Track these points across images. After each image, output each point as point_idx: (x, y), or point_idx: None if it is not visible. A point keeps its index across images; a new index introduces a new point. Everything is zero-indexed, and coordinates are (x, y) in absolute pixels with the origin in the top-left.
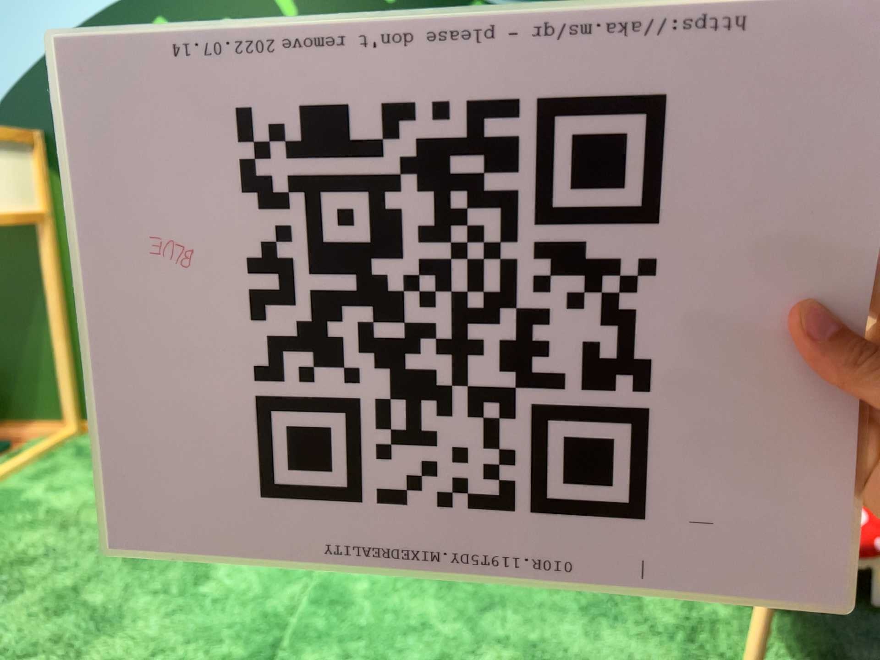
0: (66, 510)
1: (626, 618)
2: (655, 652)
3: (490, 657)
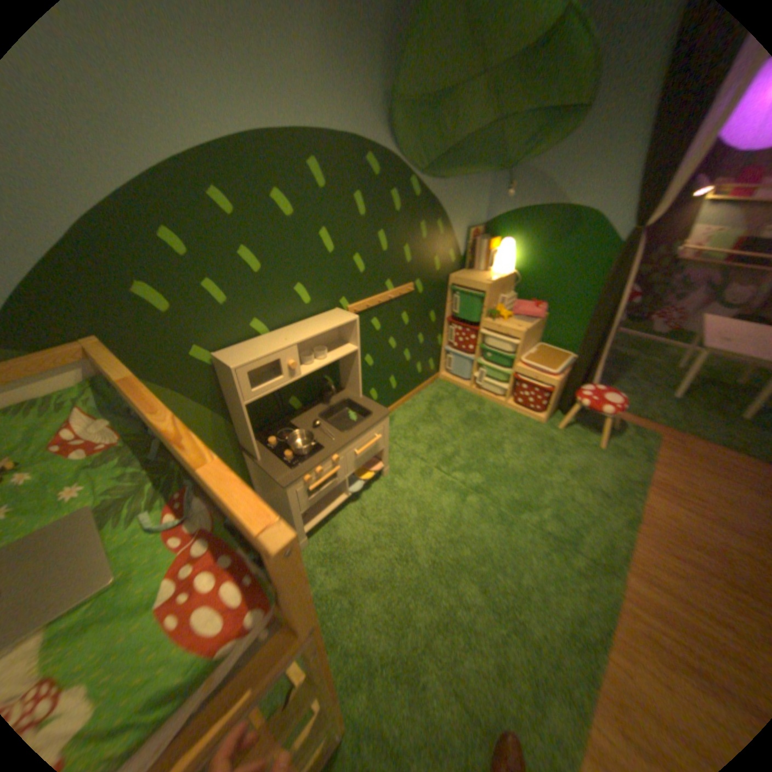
0: (343, 581)
1: (561, 449)
2: (580, 454)
3: (568, 486)
